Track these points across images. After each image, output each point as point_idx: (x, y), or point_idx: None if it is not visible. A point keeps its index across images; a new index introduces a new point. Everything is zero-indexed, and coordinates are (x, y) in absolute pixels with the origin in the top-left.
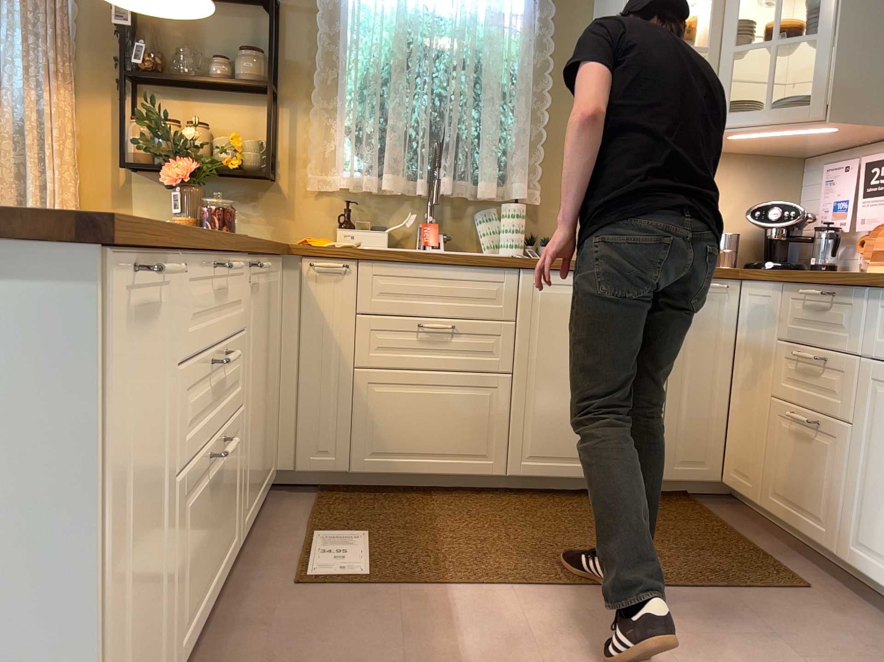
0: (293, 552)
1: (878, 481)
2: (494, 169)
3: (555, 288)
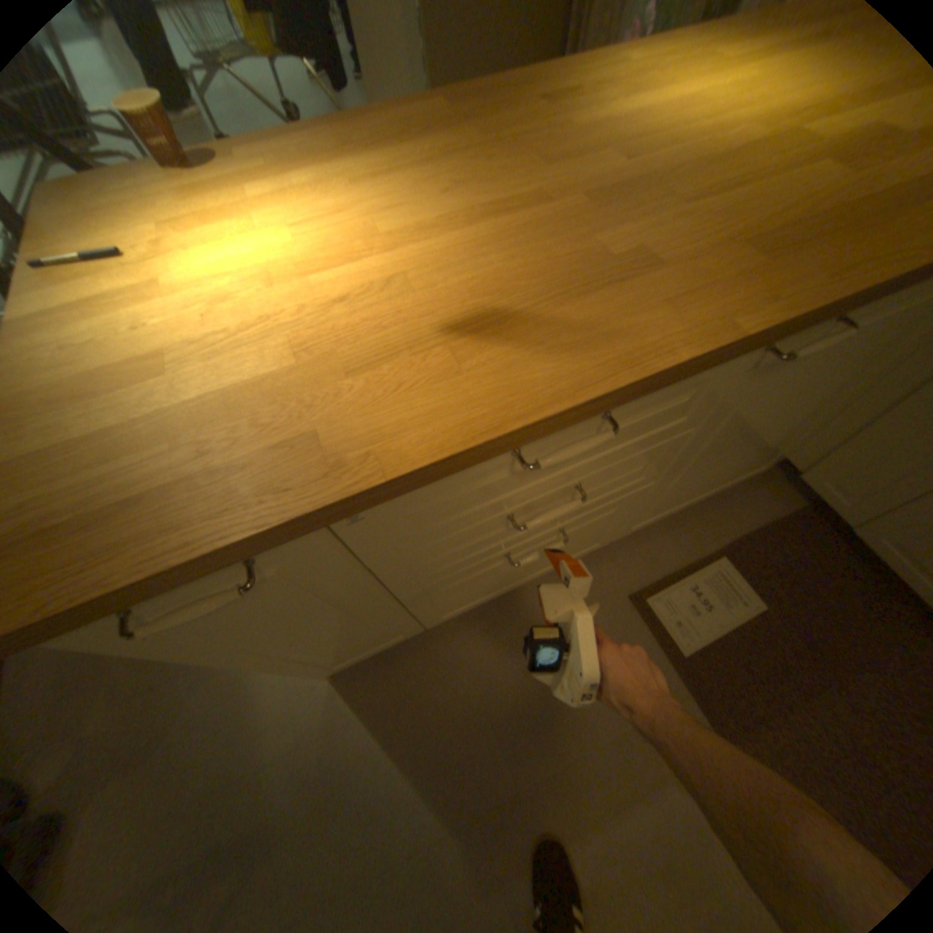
0: (681, 563)
1: None
2: None
3: None
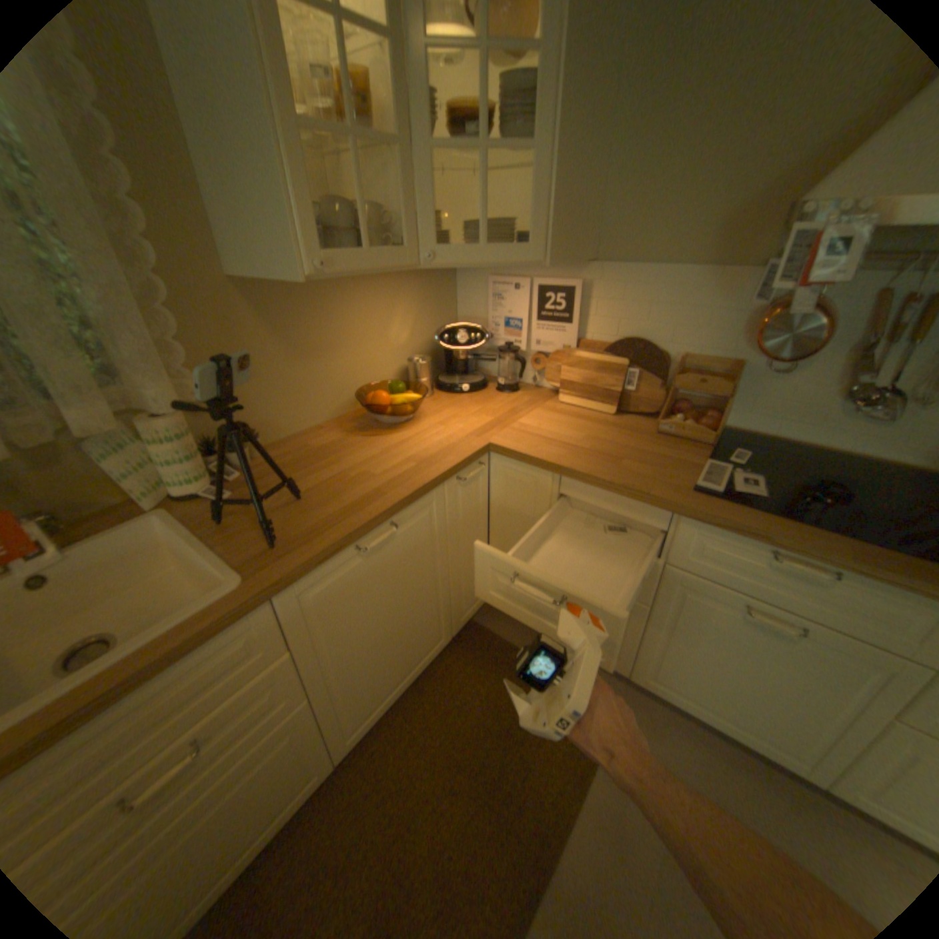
0: None
1: (681, 651)
2: (87, 378)
3: (326, 582)
